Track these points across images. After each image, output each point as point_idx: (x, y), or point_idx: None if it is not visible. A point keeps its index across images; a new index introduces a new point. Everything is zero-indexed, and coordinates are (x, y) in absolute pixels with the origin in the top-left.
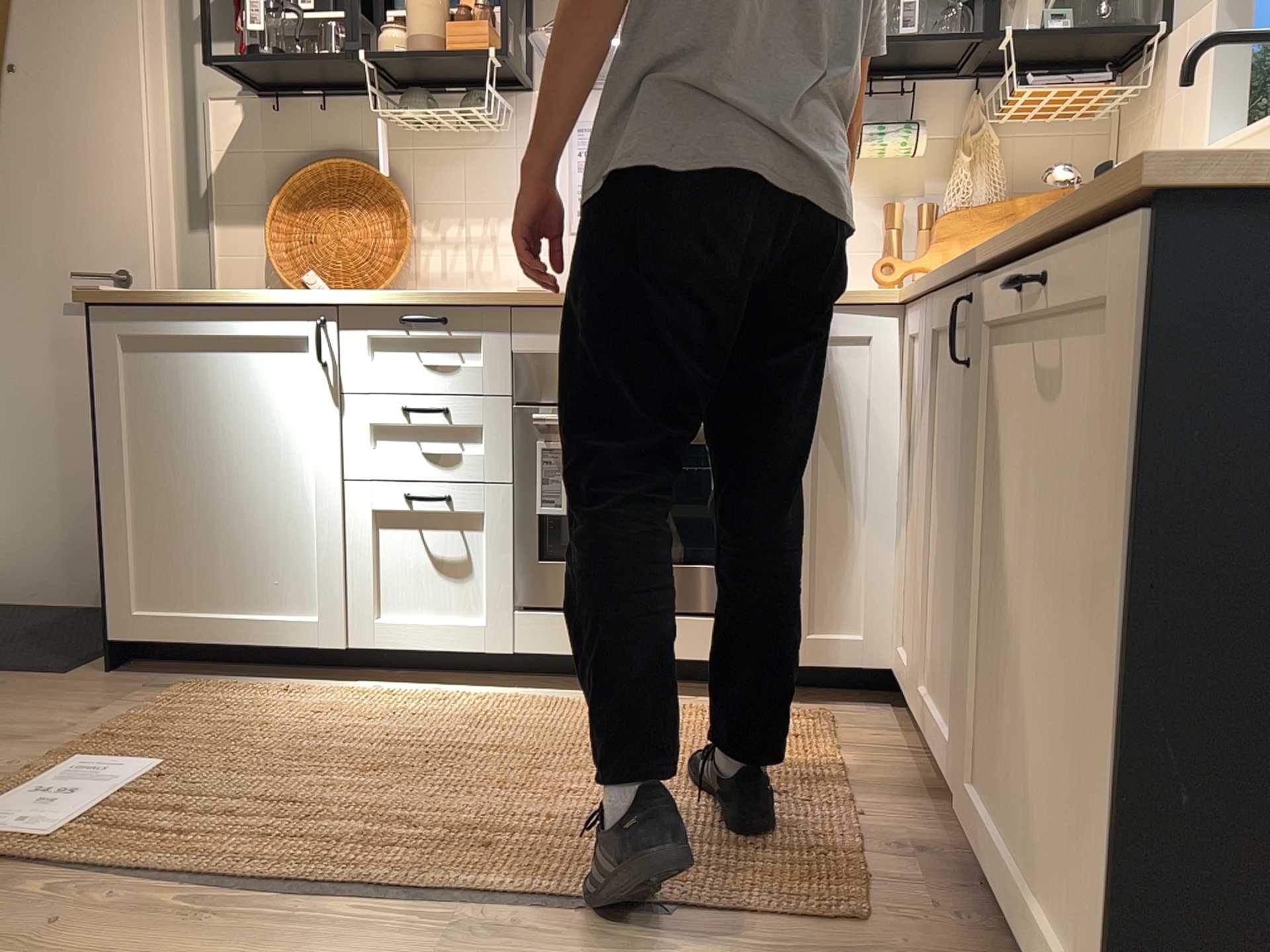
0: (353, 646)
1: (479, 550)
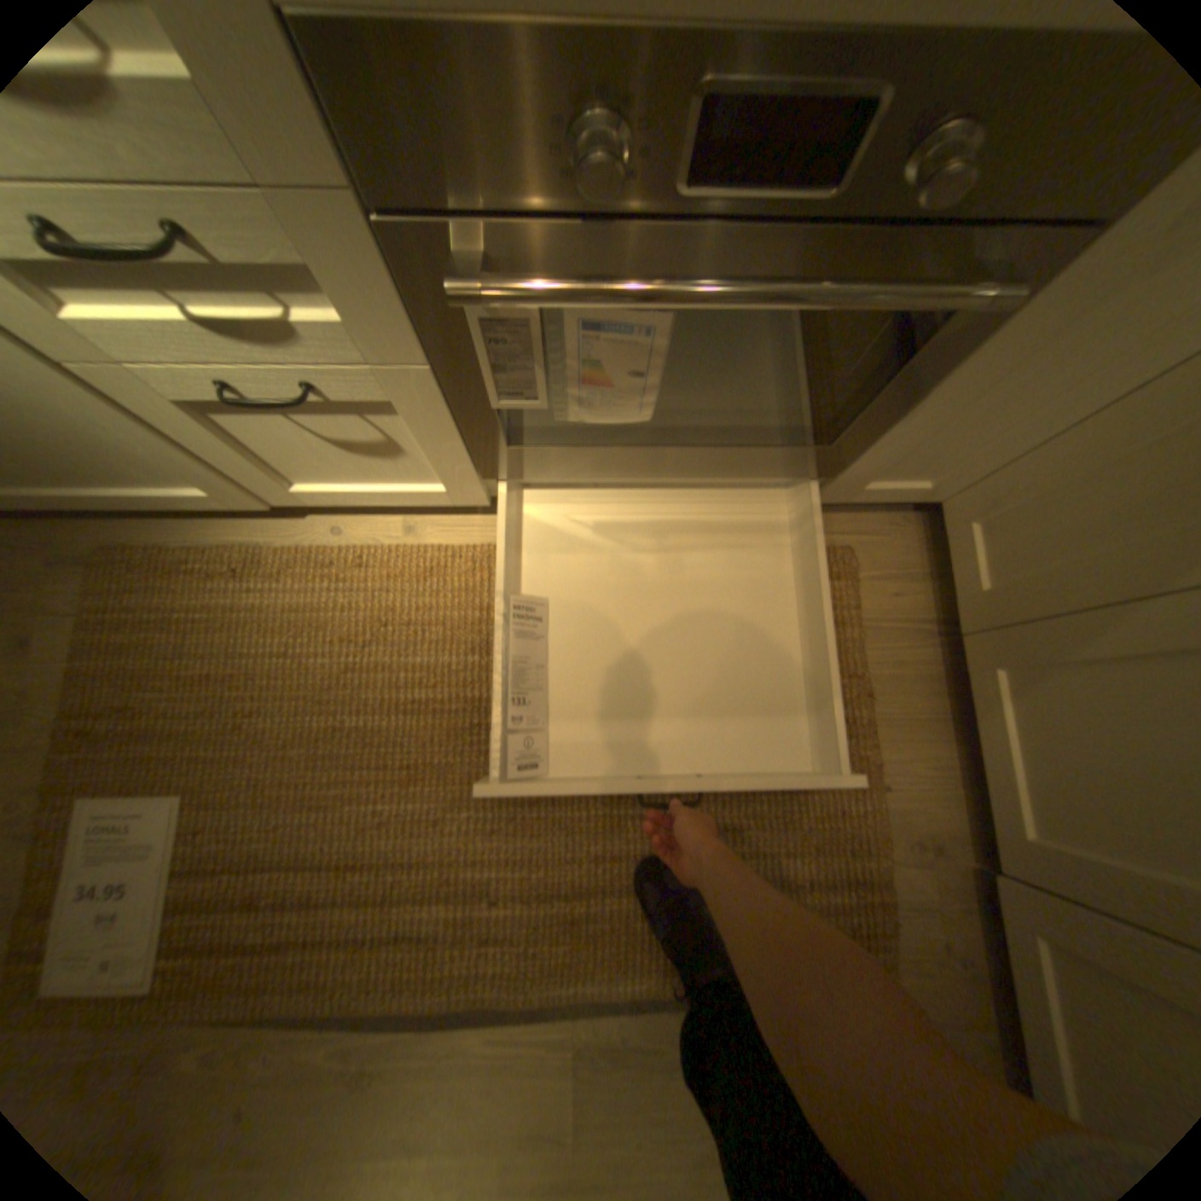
0: (272, 500)
1: (401, 427)
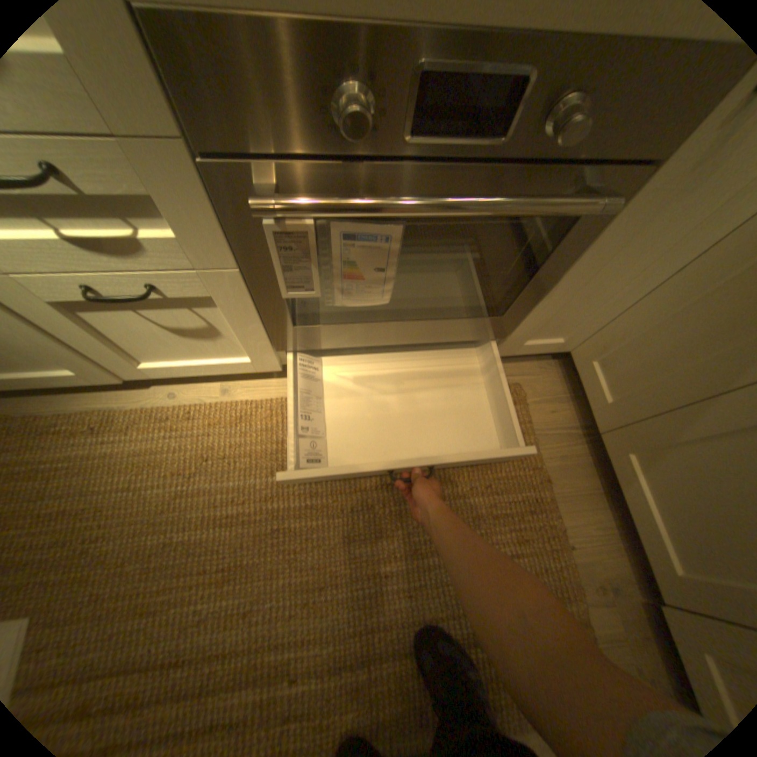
0: (124, 376)
1: (218, 316)
